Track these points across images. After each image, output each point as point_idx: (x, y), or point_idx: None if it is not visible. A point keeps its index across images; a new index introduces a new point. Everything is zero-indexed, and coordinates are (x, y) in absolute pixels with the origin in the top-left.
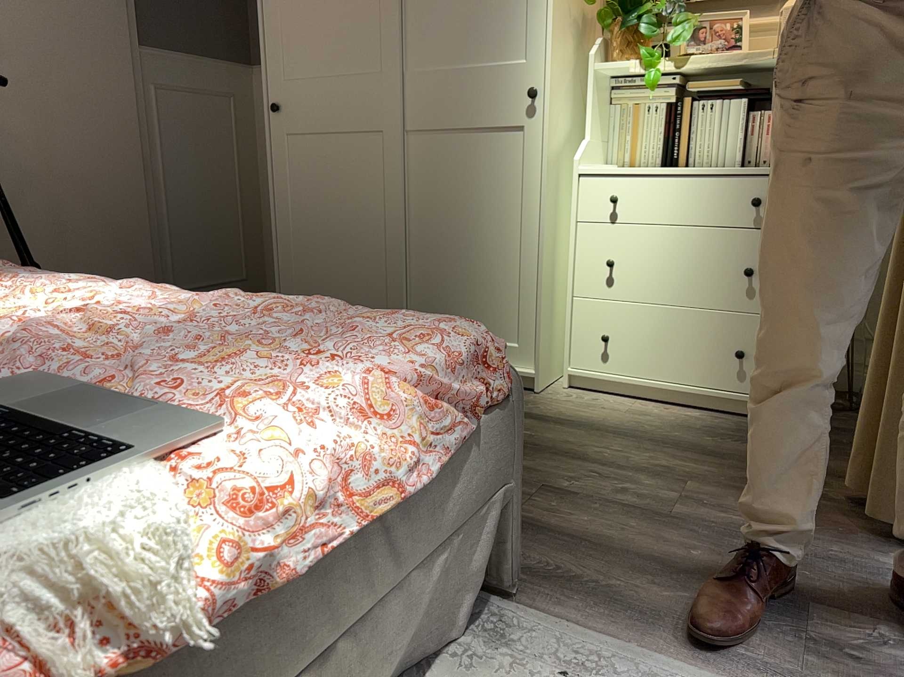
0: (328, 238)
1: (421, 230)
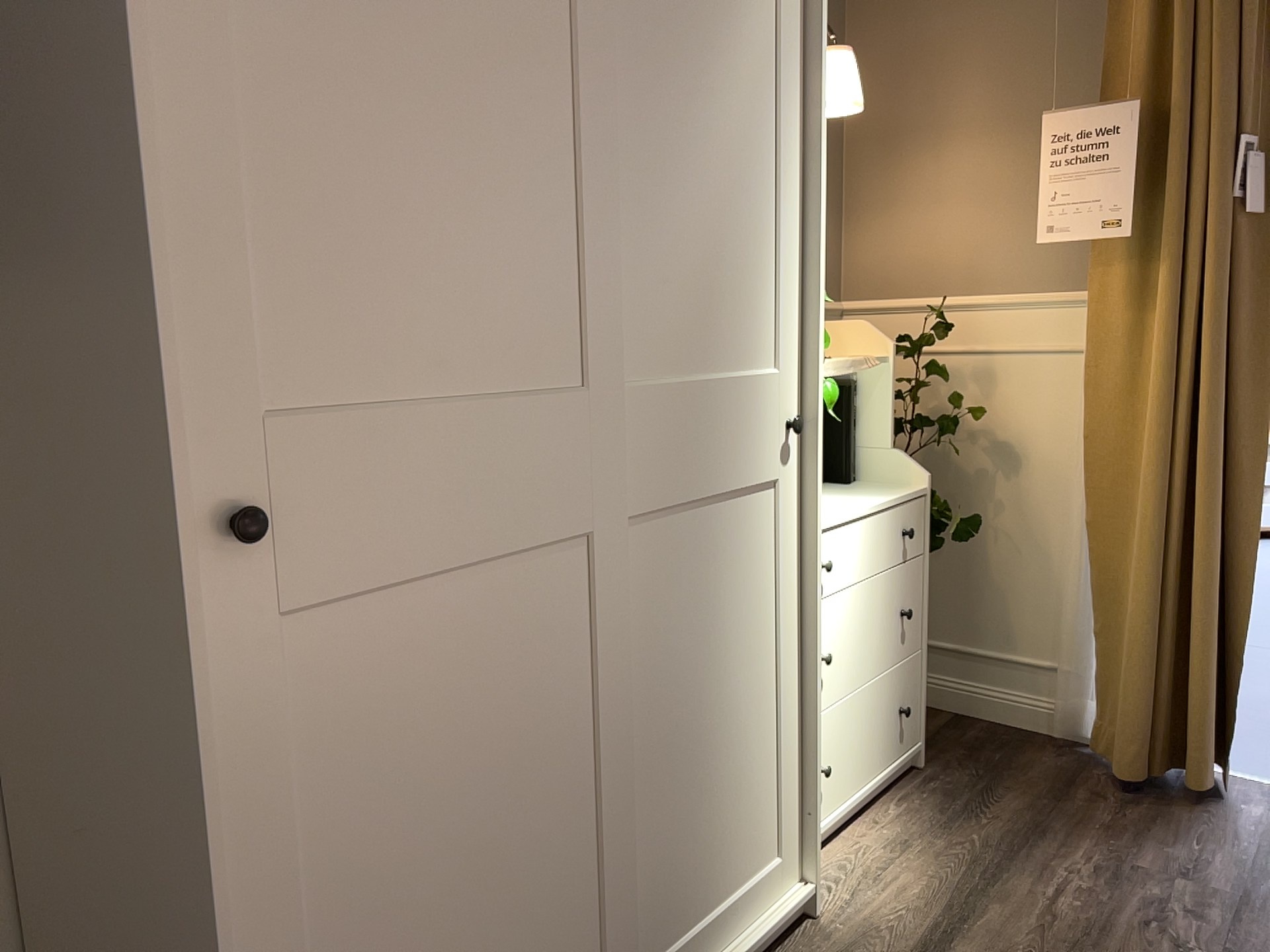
0: (456, 879)
1: (644, 729)
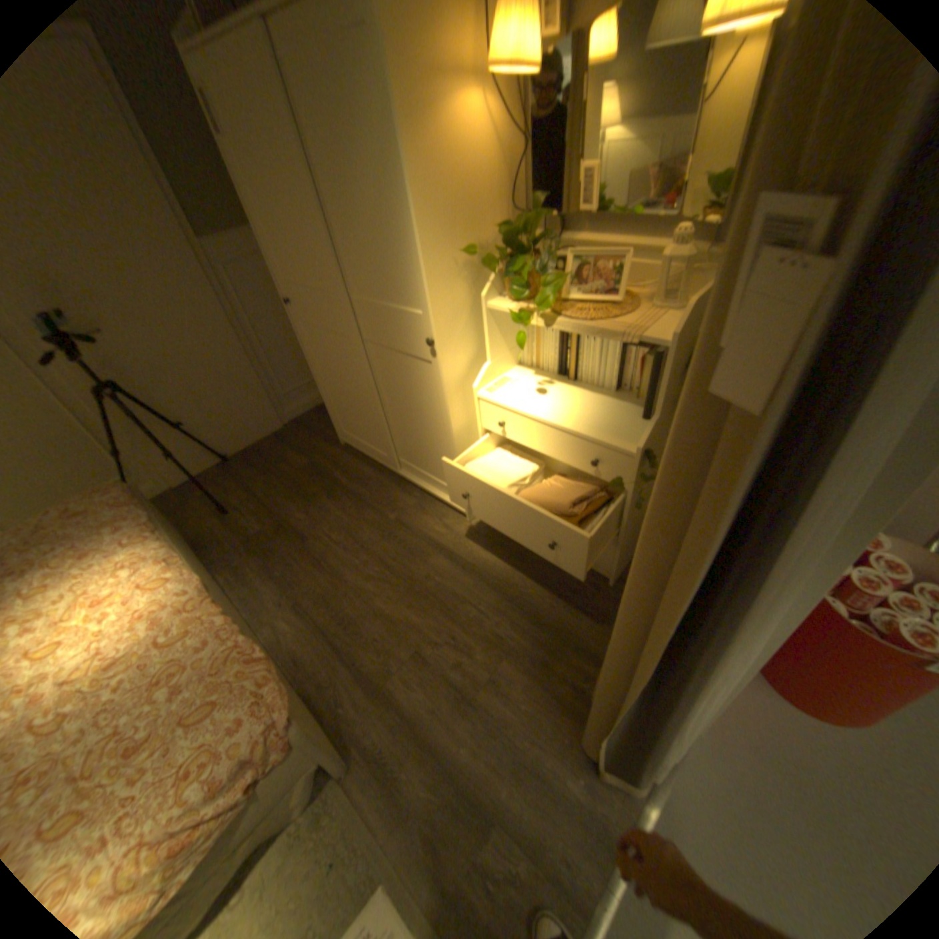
0: (344, 394)
1: (390, 406)
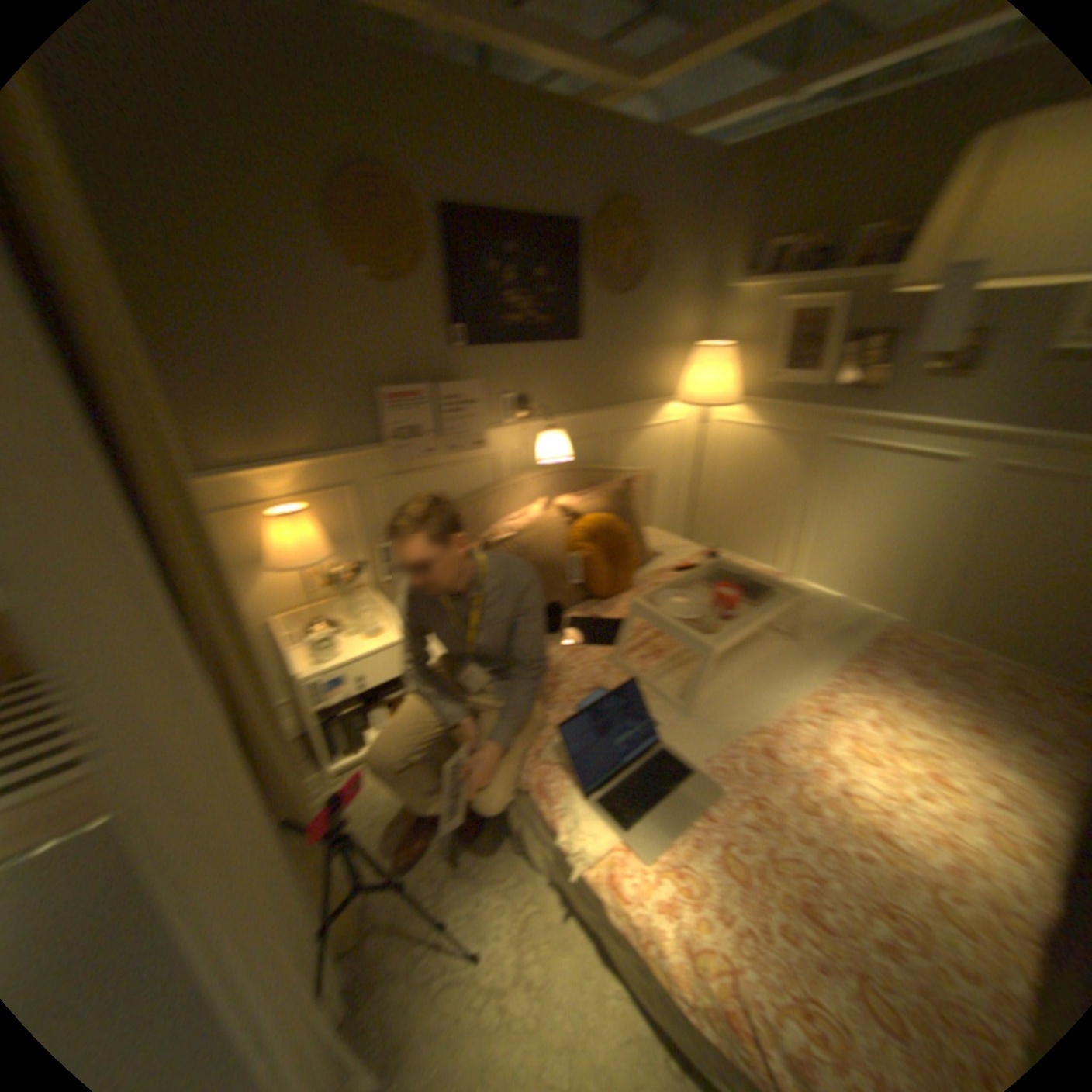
0: None
1: None
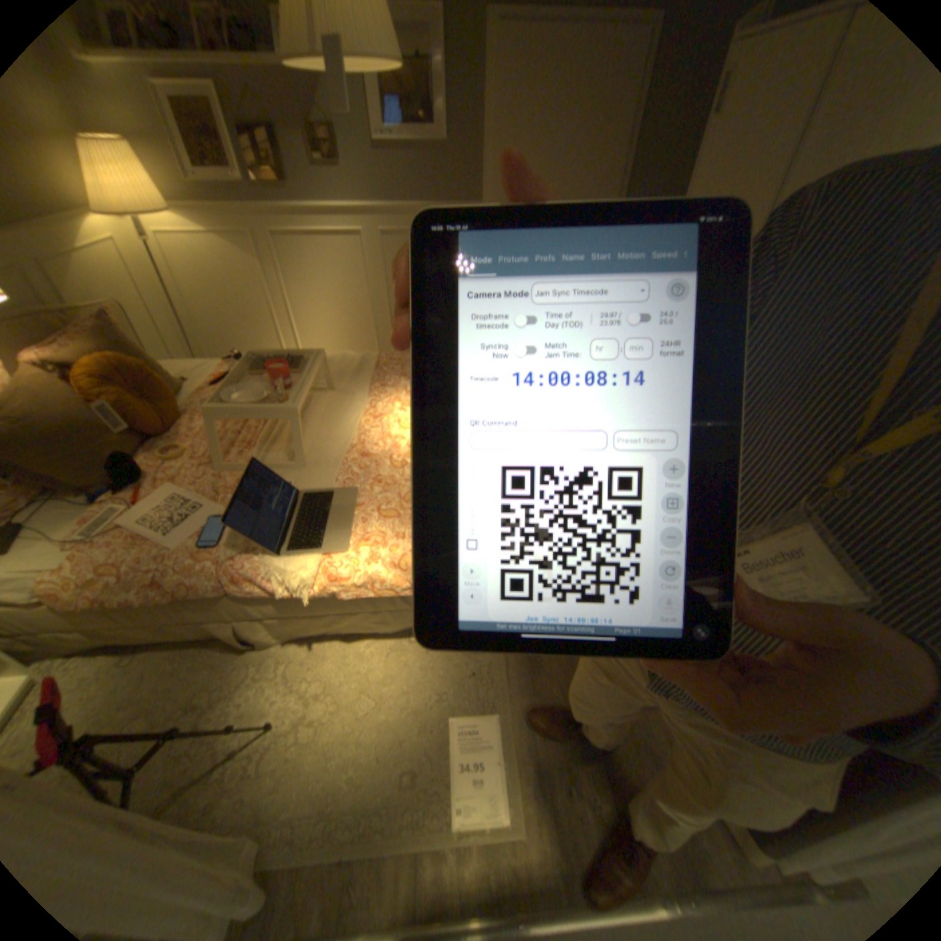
0: None
1: None
